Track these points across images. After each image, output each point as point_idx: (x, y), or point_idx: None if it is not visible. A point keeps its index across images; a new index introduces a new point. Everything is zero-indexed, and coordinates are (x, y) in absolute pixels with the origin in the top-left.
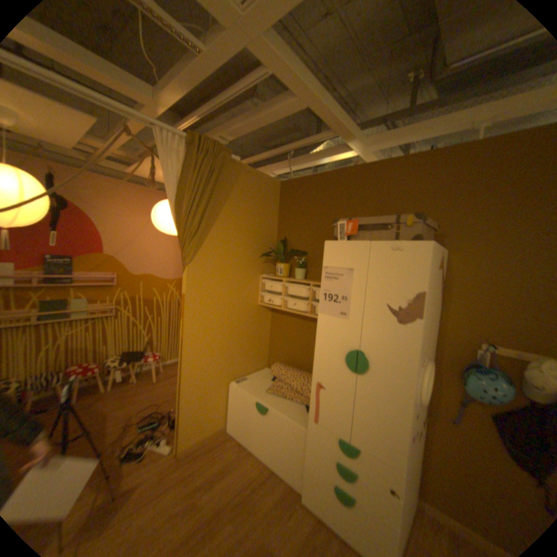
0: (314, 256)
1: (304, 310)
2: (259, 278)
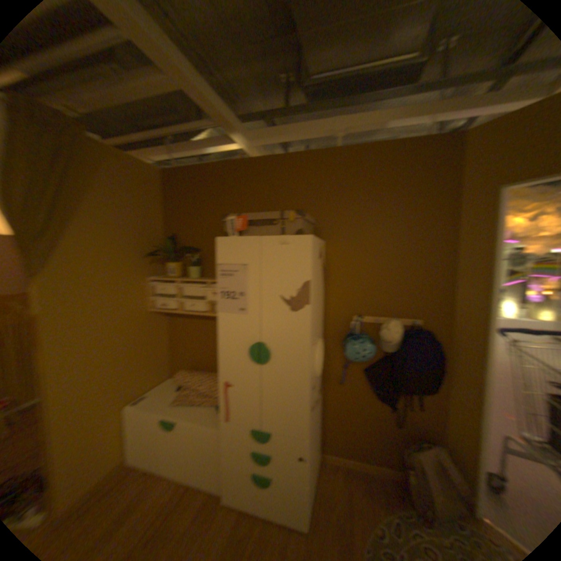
0: (207, 253)
1: (201, 311)
2: (145, 281)
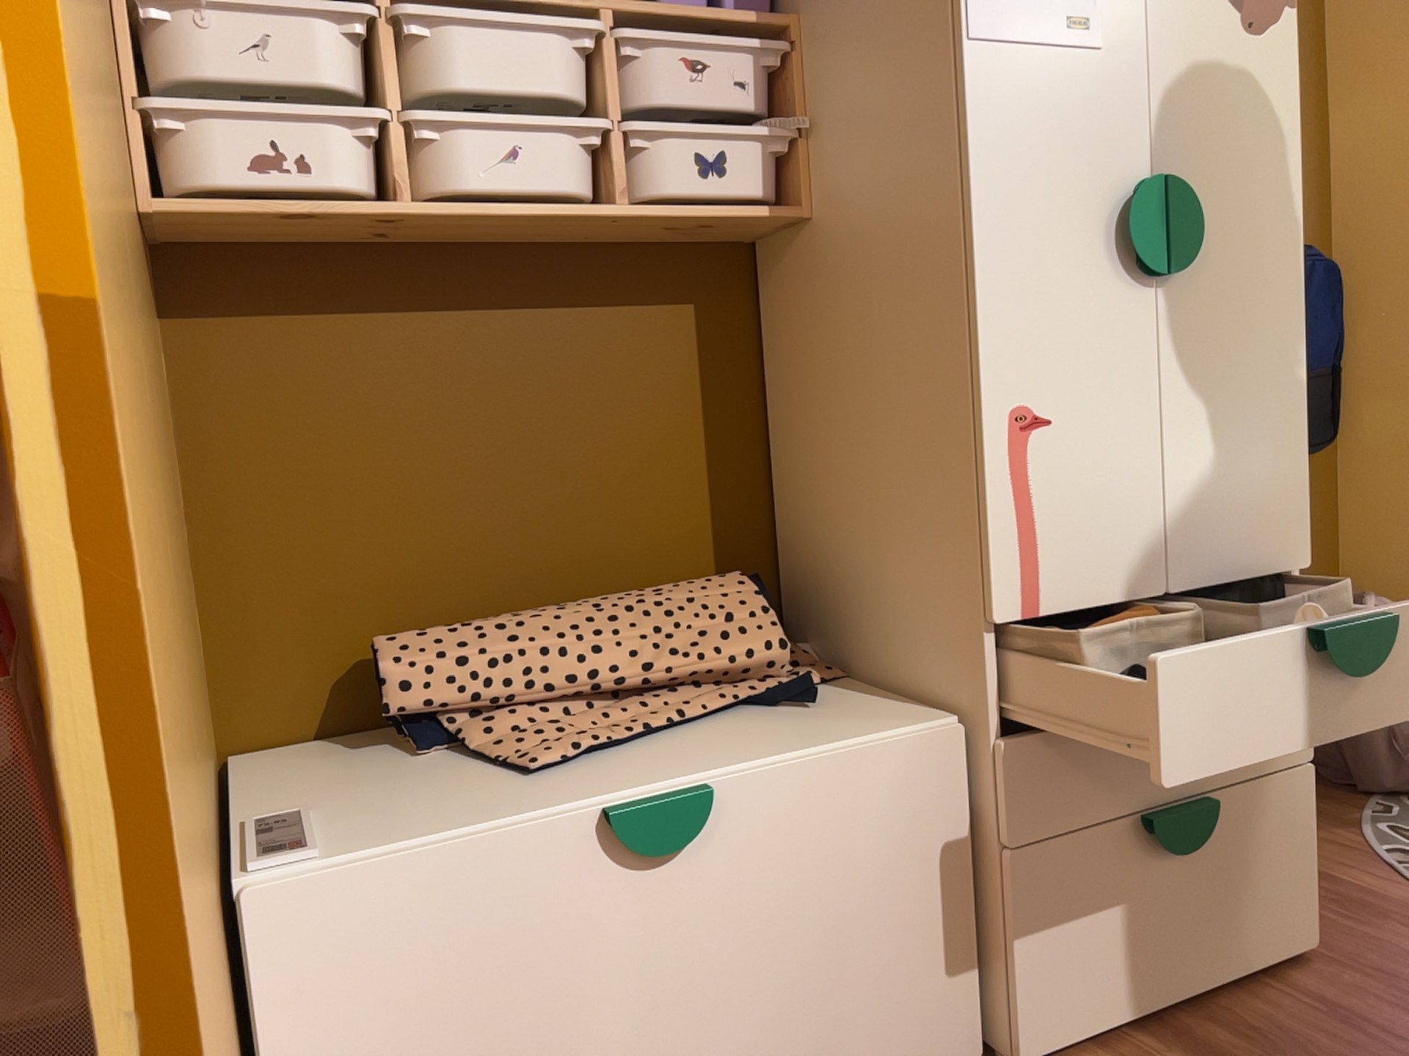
0: None
1: (578, 191)
2: None
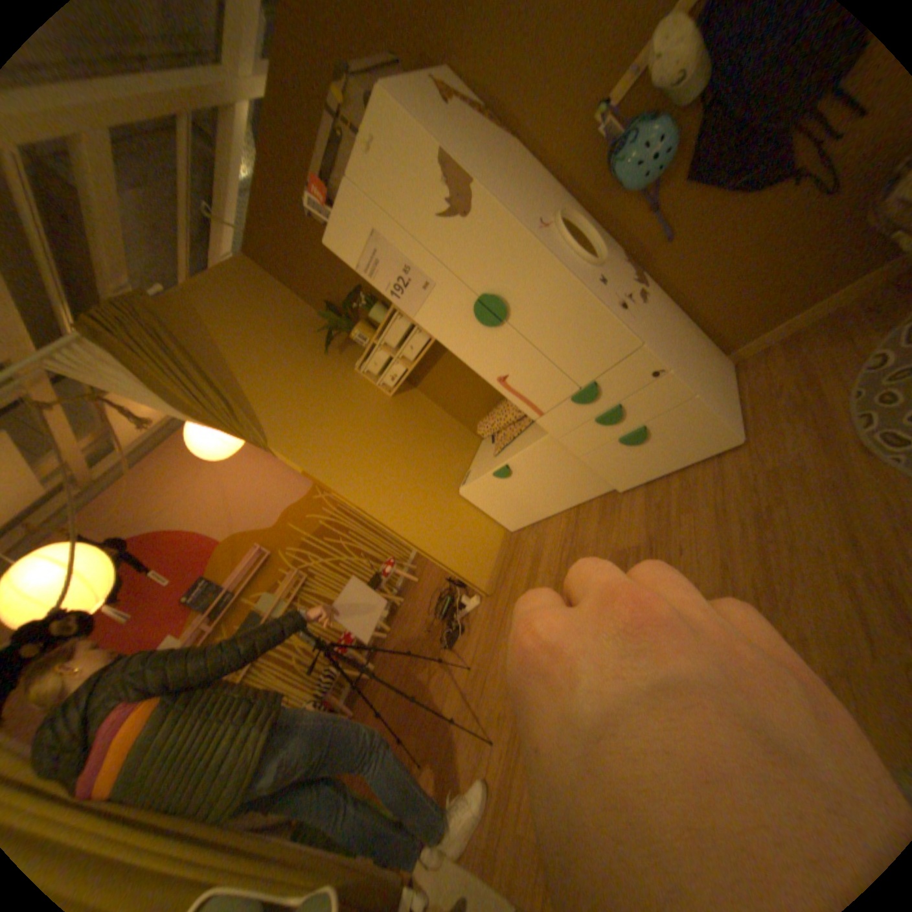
0: None
1: (426, 340)
2: (357, 371)
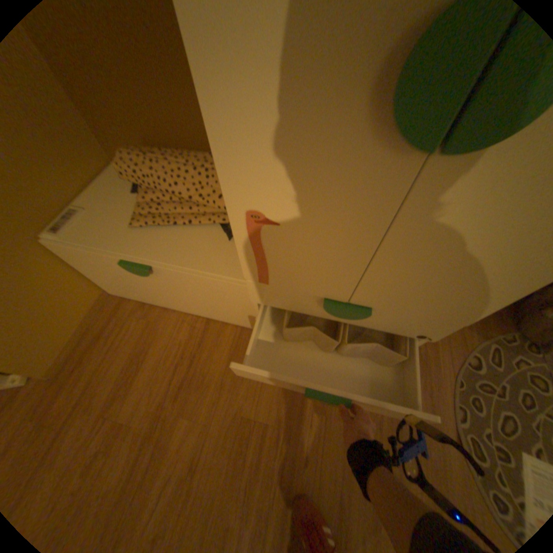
0: None
1: None
2: None
